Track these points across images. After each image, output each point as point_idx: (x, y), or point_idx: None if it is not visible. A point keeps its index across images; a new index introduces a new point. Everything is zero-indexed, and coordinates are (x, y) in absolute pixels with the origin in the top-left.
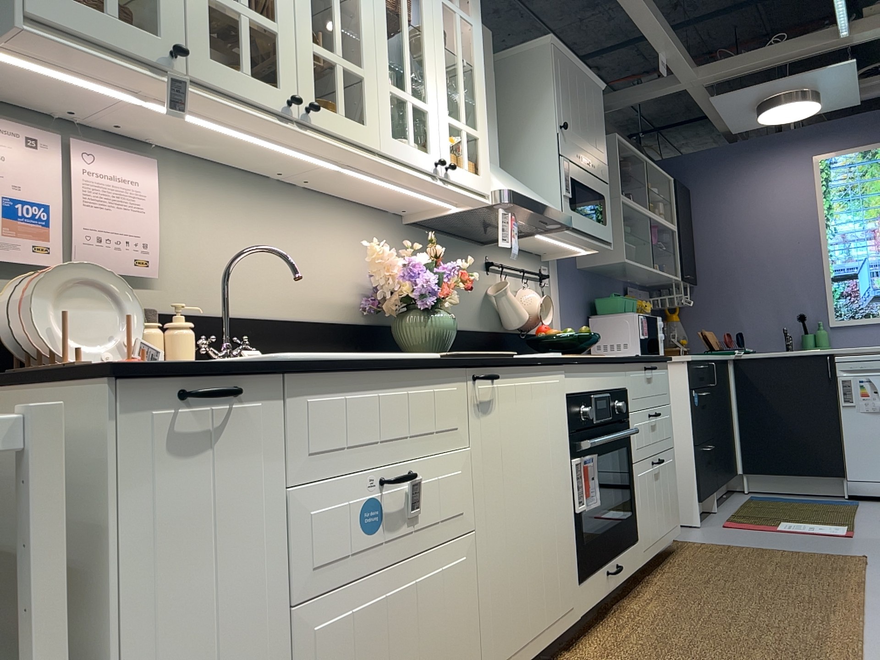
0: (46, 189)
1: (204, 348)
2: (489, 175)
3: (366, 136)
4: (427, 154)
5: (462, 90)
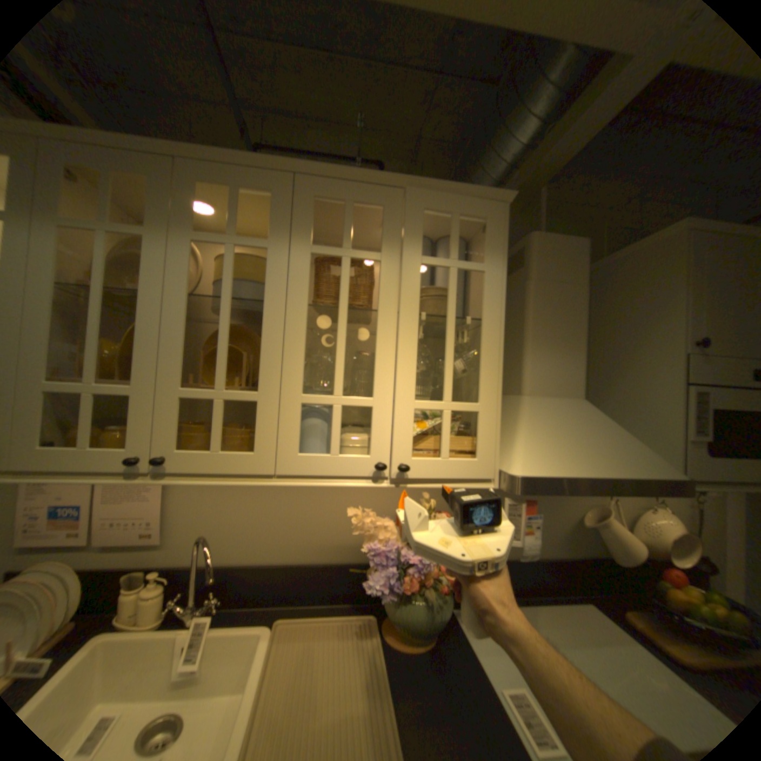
0: (80, 494)
1: (167, 610)
2: (497, 451)
3: (253, 464)
4: (364, 456)
5: (448, 360)
